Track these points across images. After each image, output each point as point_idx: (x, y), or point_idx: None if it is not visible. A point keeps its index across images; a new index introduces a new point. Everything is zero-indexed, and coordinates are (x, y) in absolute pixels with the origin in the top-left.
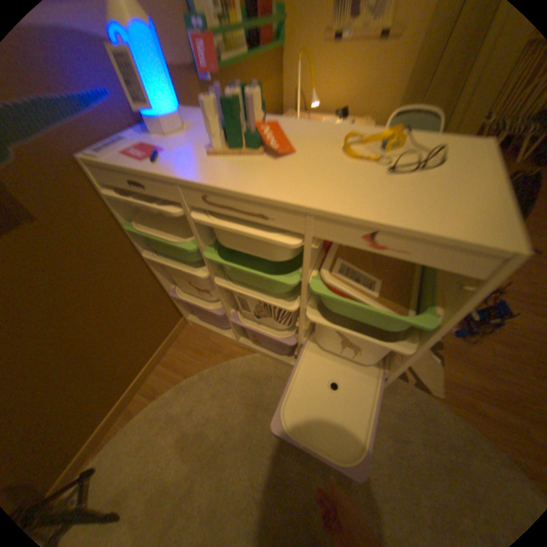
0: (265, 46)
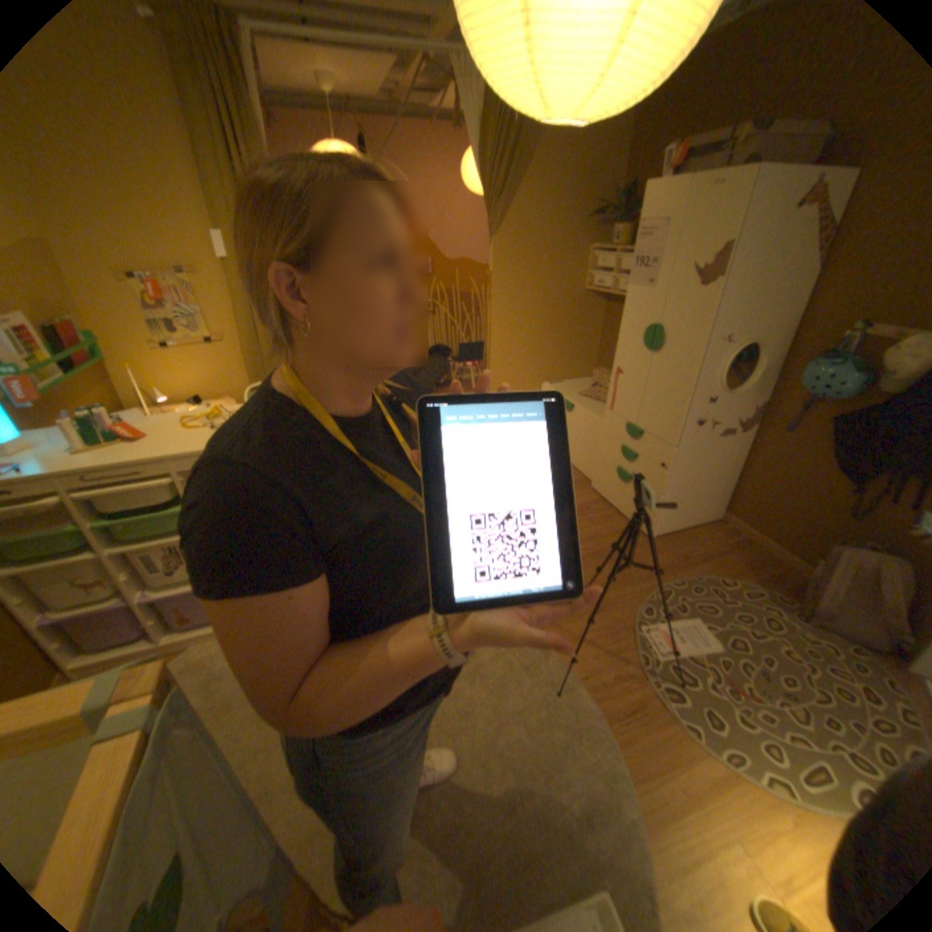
0: (81, 366)
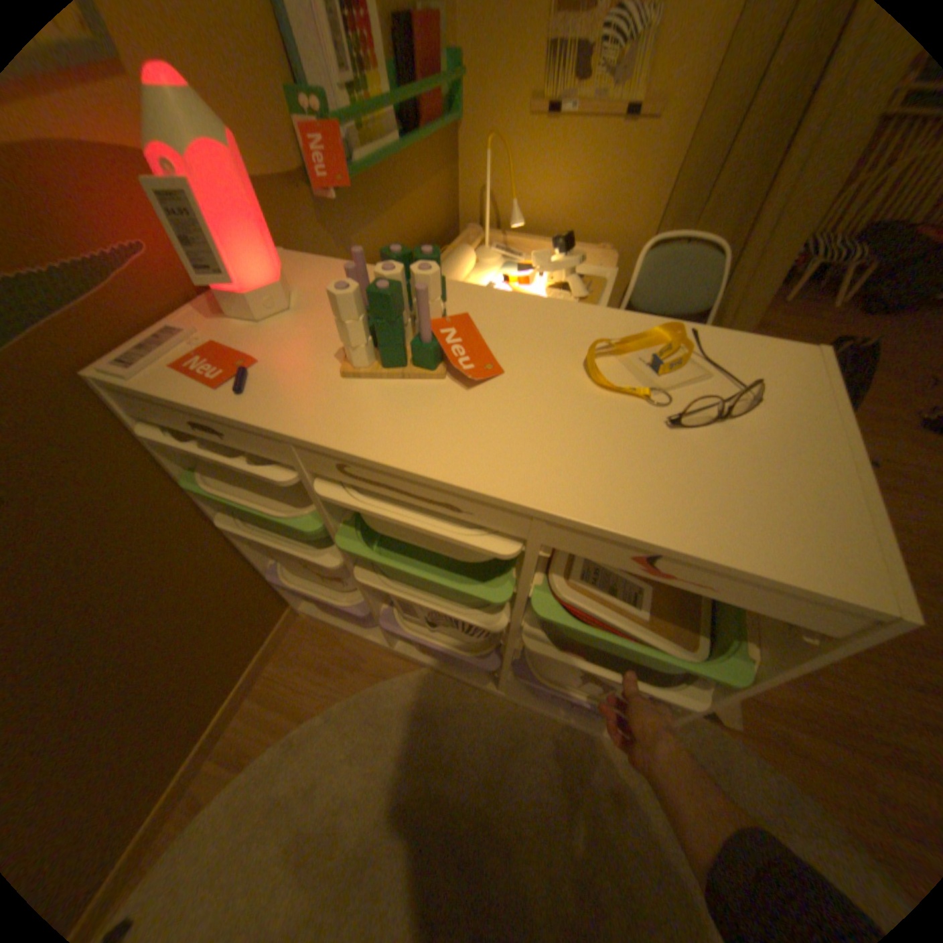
0: (430, 122)
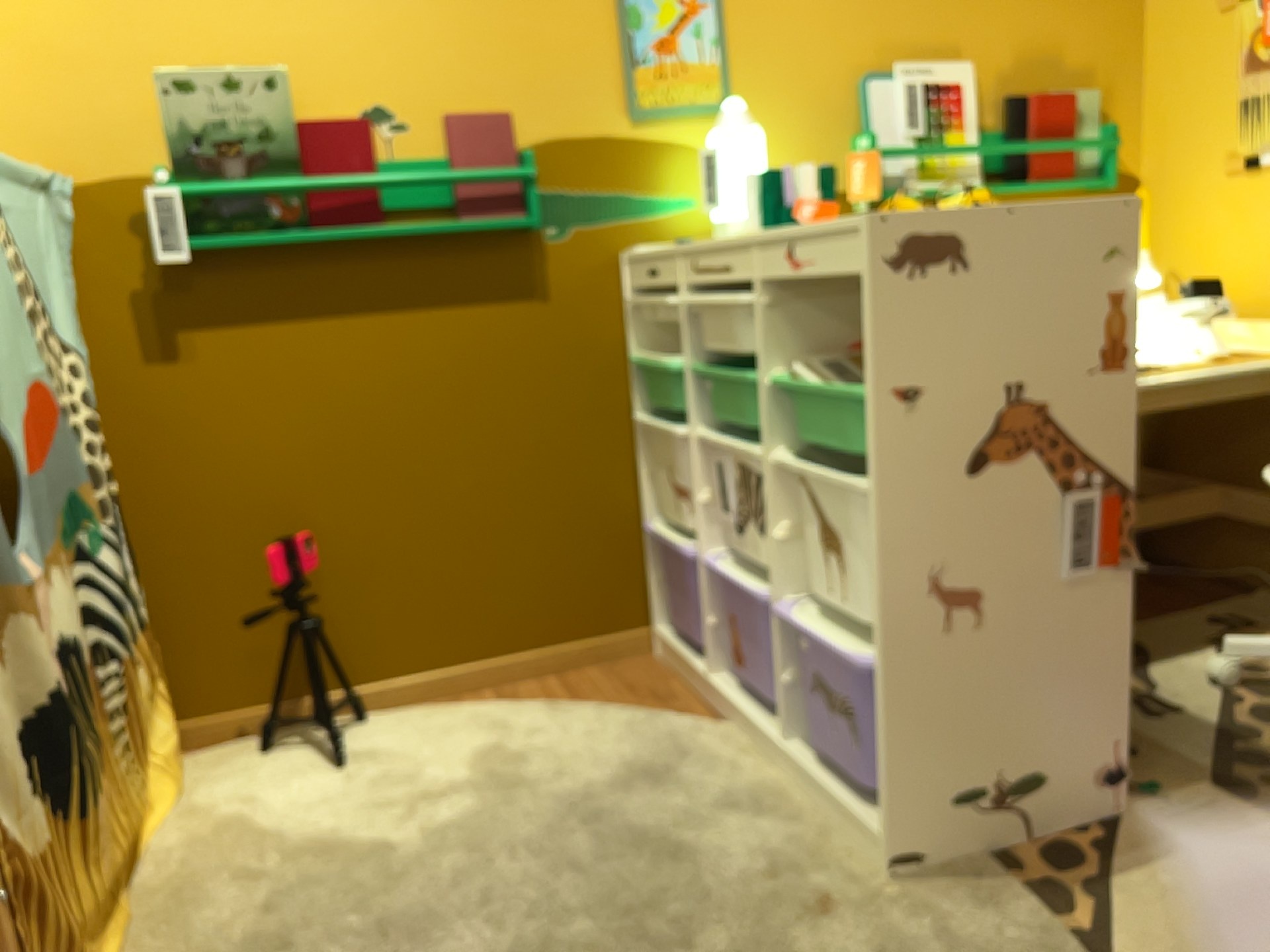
0: (1044, 181)
